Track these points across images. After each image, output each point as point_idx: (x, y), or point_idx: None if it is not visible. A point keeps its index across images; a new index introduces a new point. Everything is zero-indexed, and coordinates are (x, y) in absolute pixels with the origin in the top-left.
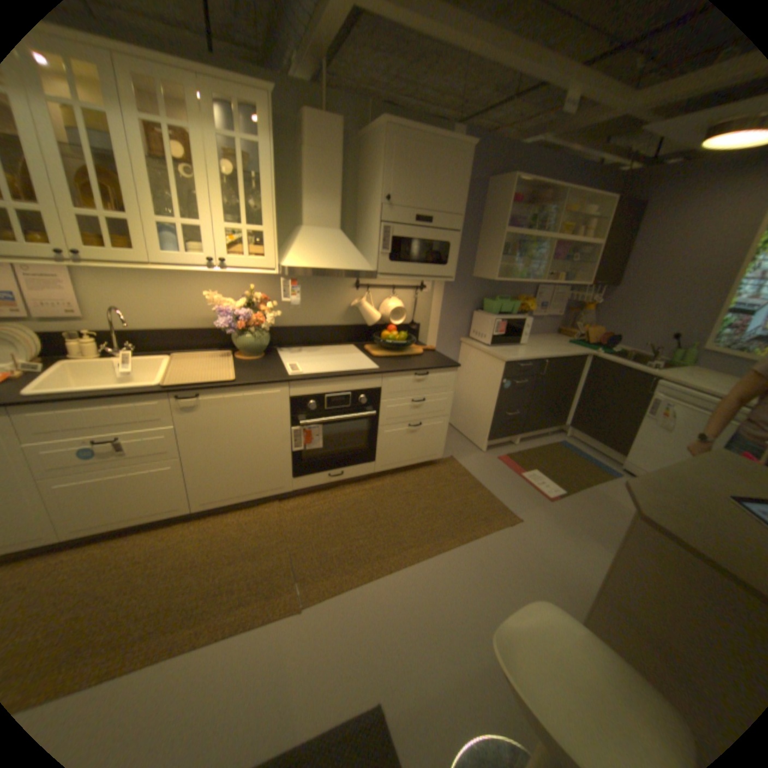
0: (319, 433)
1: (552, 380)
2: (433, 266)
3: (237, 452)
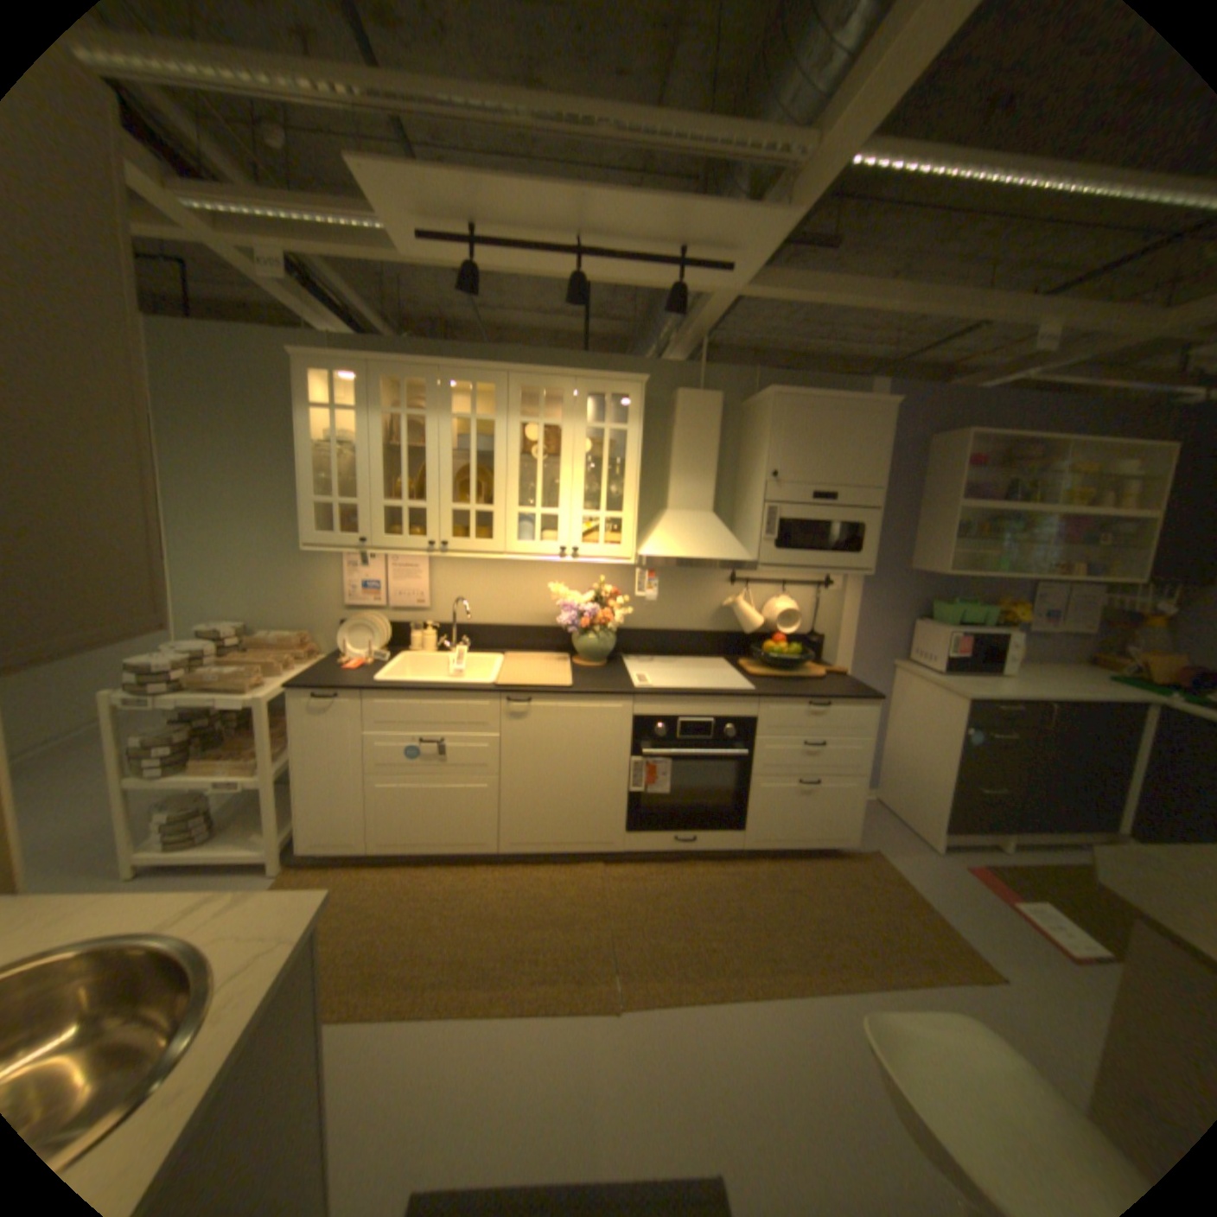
0: (666, 771)
1: (1073, 743)
2: (840, 554)
3: (561, 781)
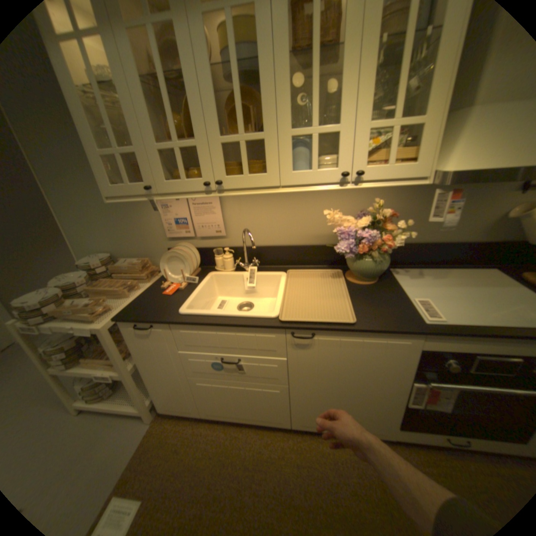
0: (451, 397)
1: None
2: None
3: (343, 394)
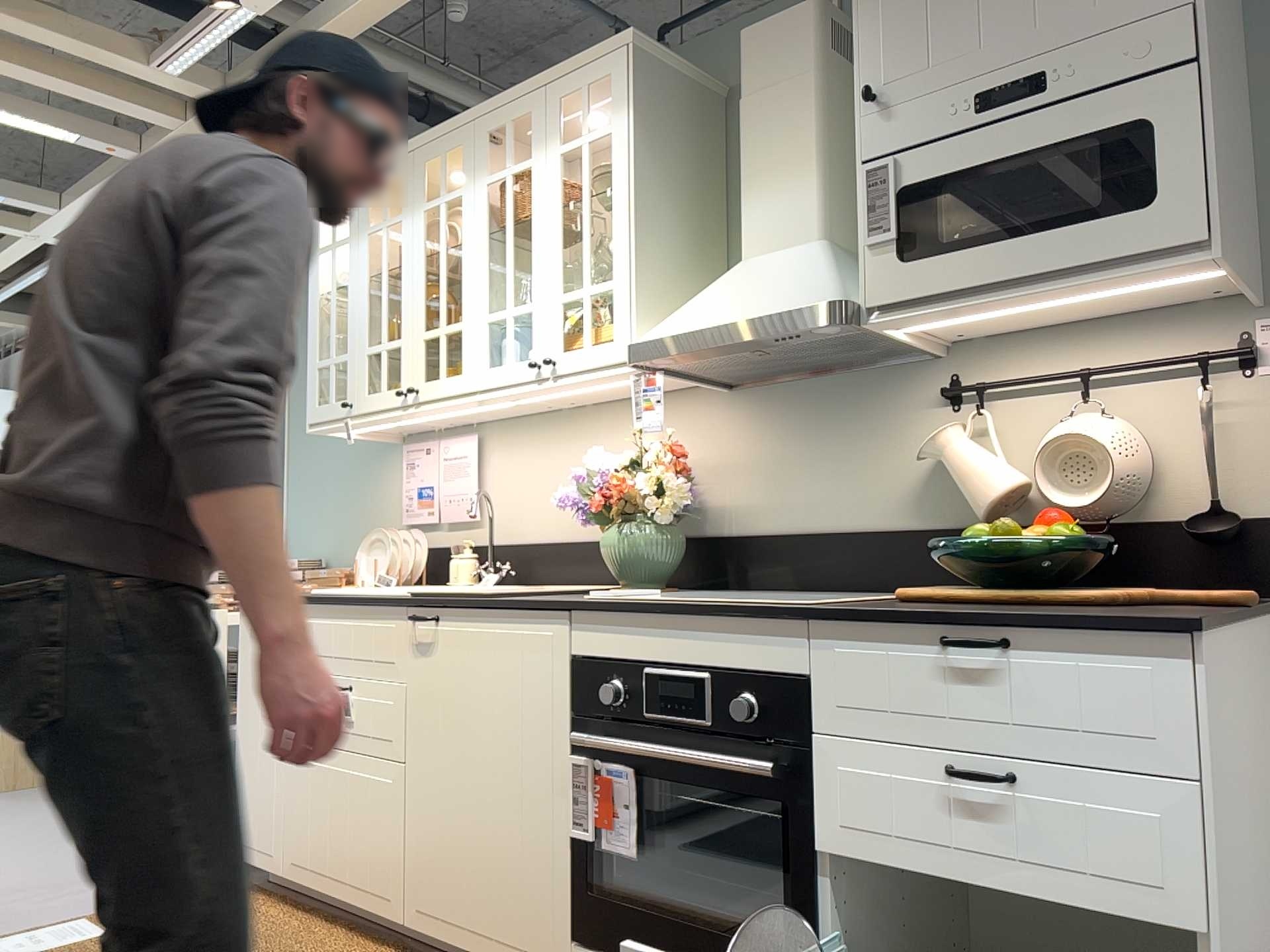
0: (628, 798)
1: None
2: (1080, 226)
3: (474, 788)
